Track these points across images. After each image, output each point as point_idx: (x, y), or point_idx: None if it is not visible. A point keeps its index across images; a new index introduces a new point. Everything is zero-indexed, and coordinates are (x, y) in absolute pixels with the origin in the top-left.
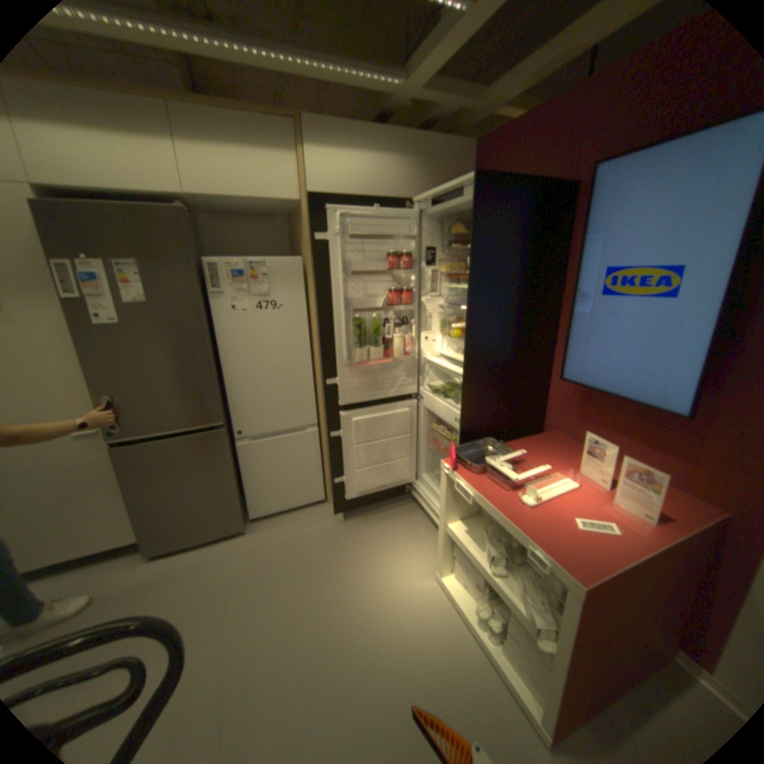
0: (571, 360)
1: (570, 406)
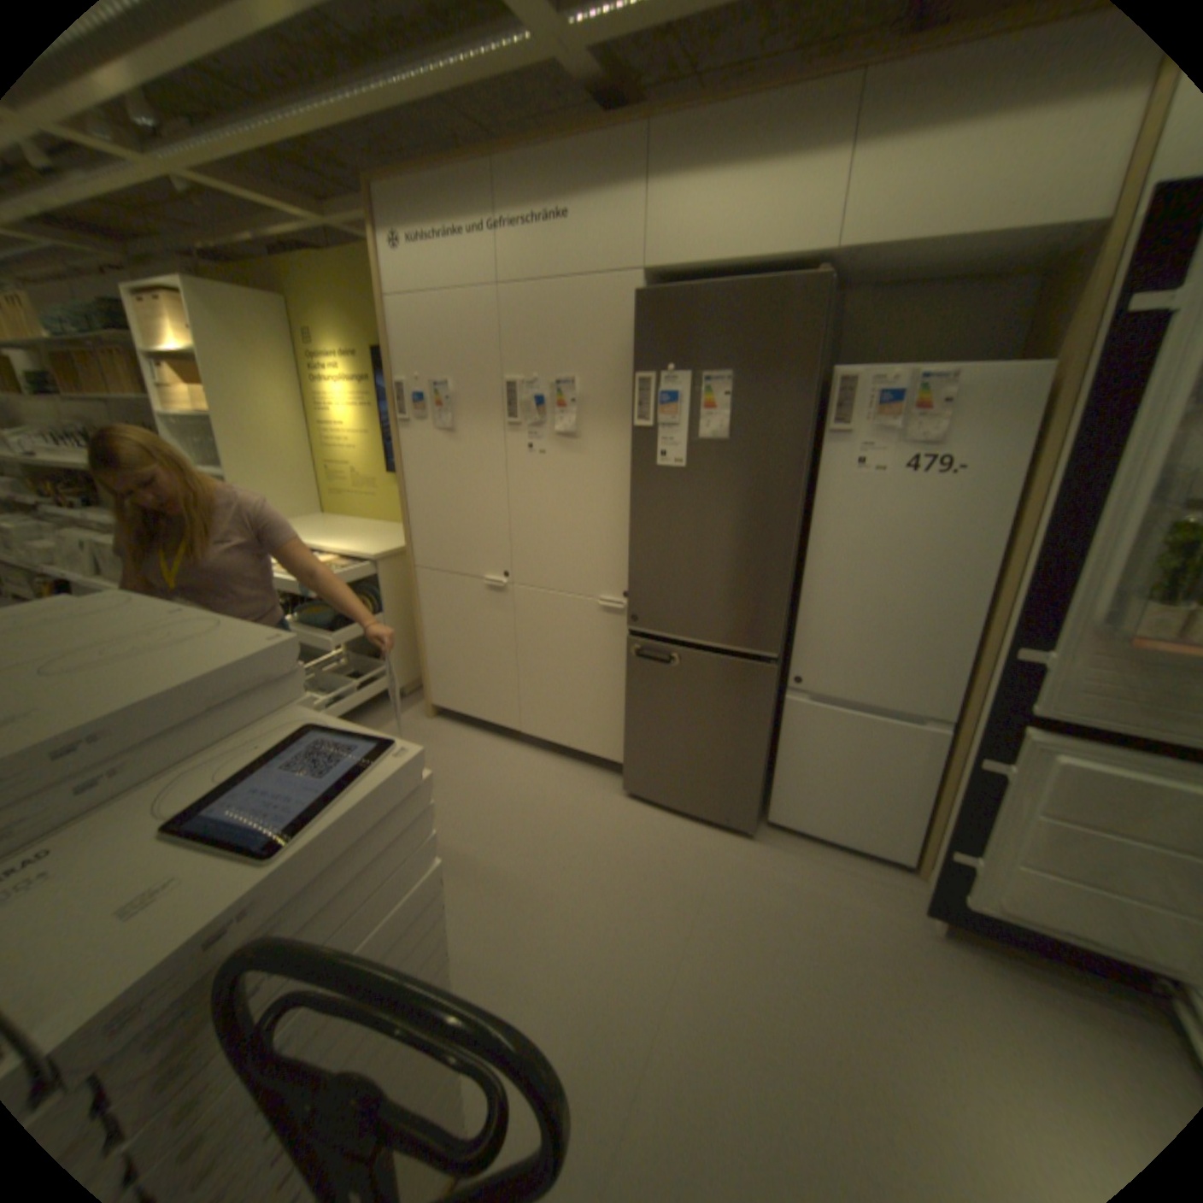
0: None
1: None
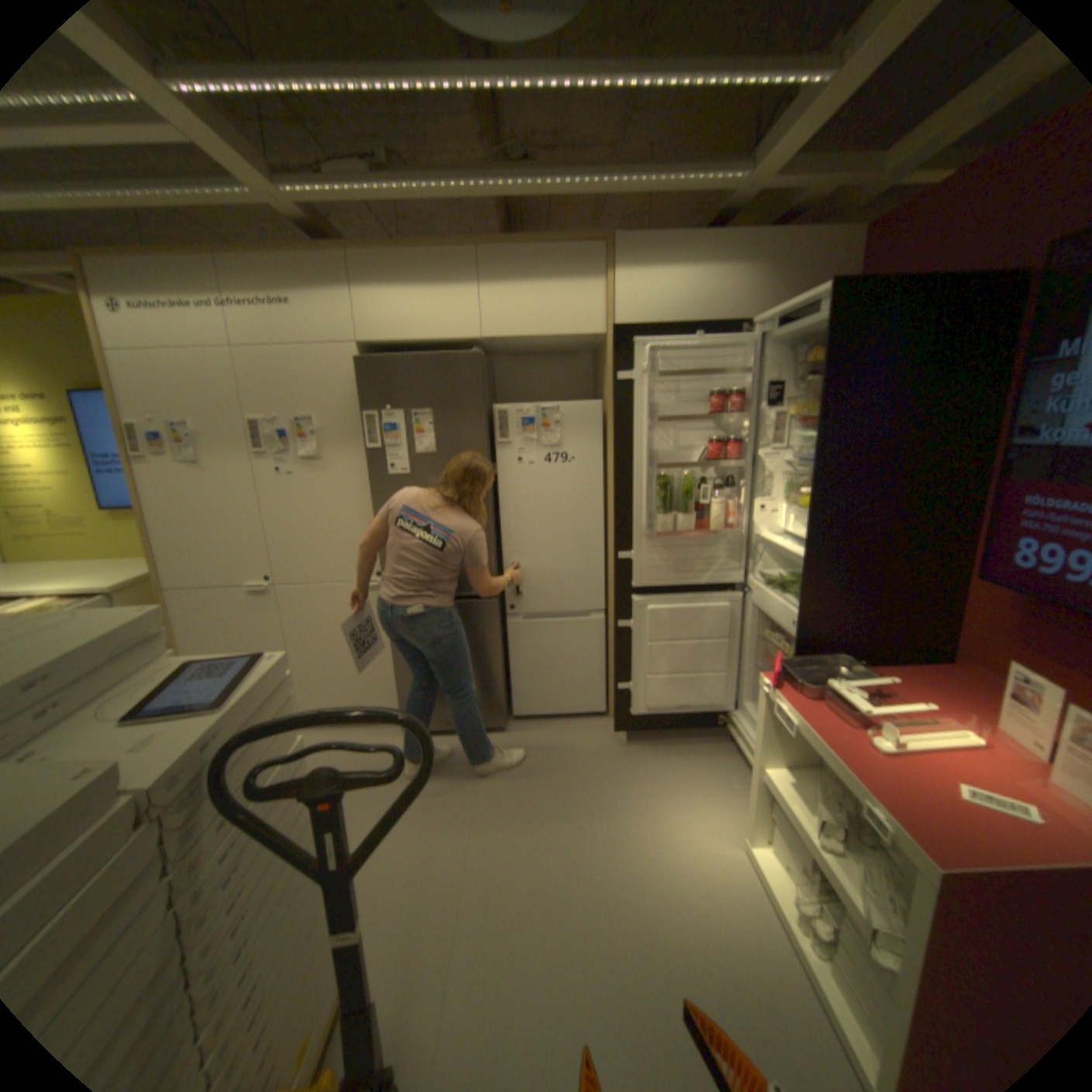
0: (999, 548)
1: (1002, 626)
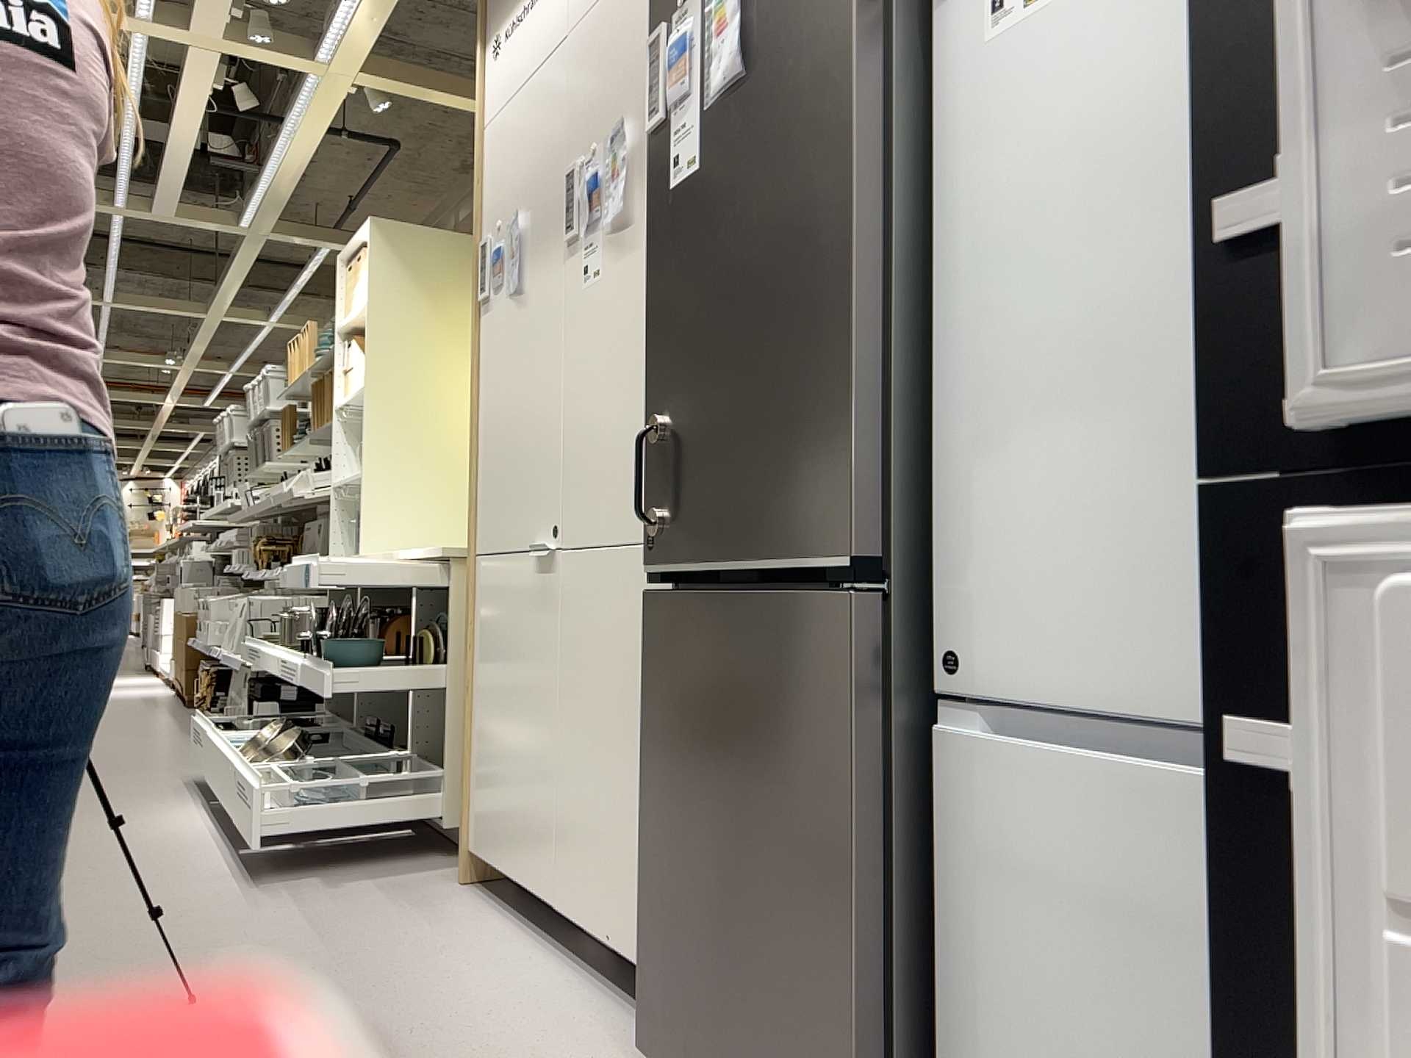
0: None
1: None
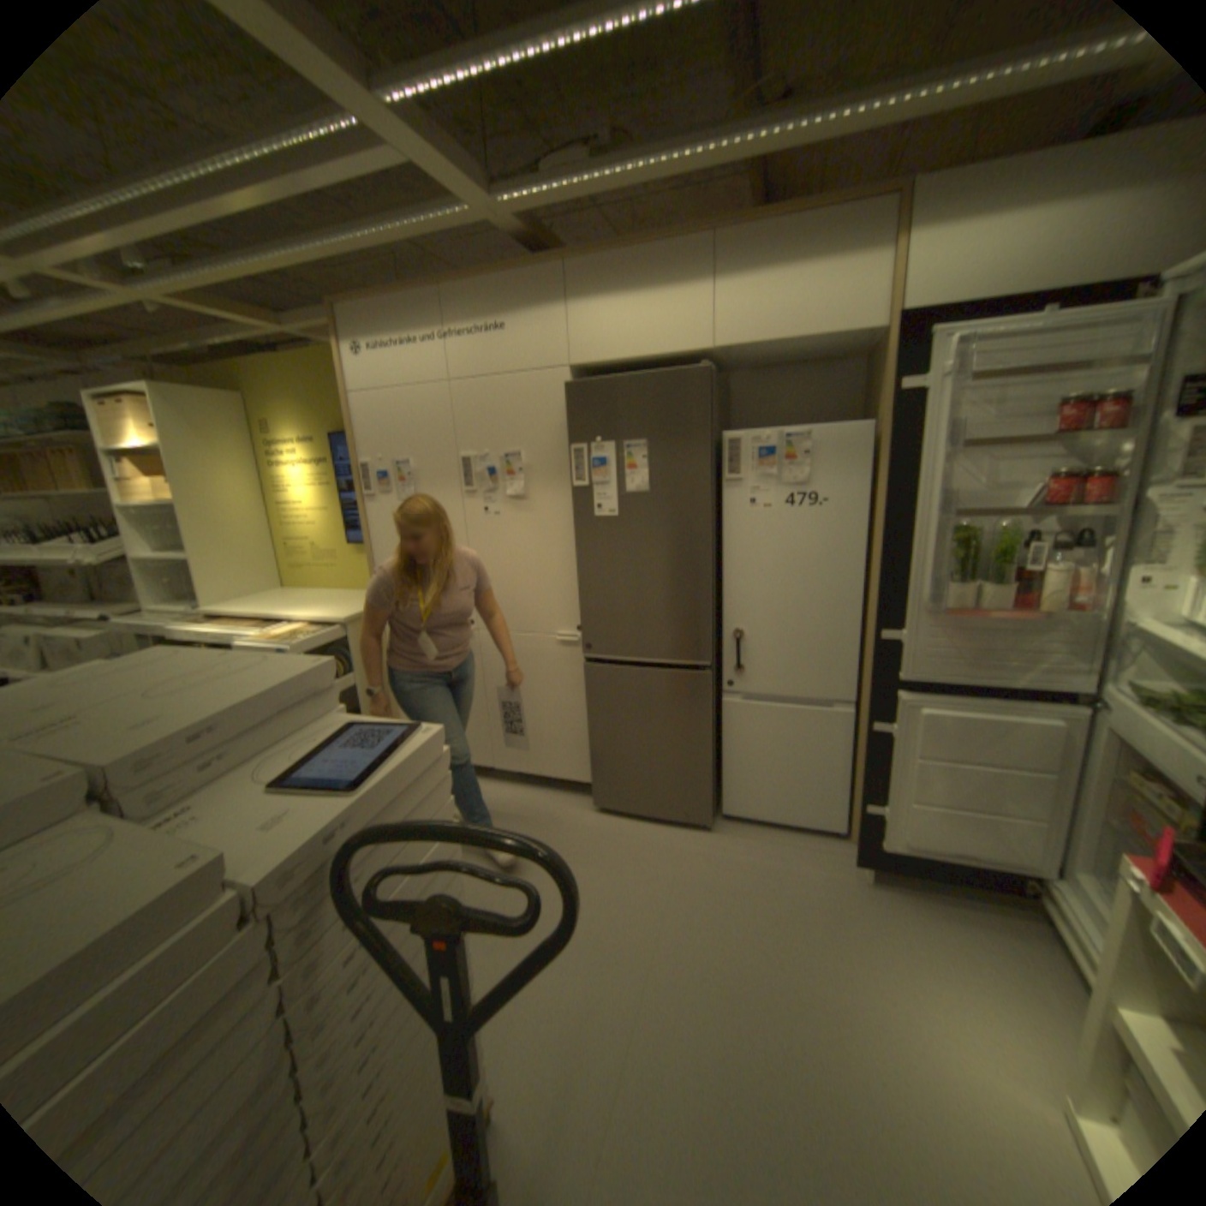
0: None
1: None
